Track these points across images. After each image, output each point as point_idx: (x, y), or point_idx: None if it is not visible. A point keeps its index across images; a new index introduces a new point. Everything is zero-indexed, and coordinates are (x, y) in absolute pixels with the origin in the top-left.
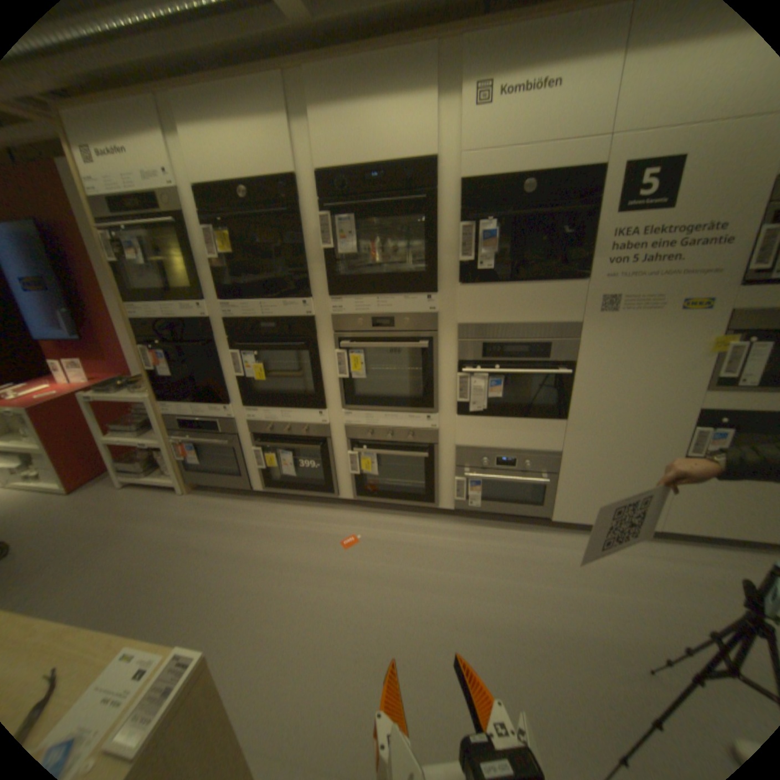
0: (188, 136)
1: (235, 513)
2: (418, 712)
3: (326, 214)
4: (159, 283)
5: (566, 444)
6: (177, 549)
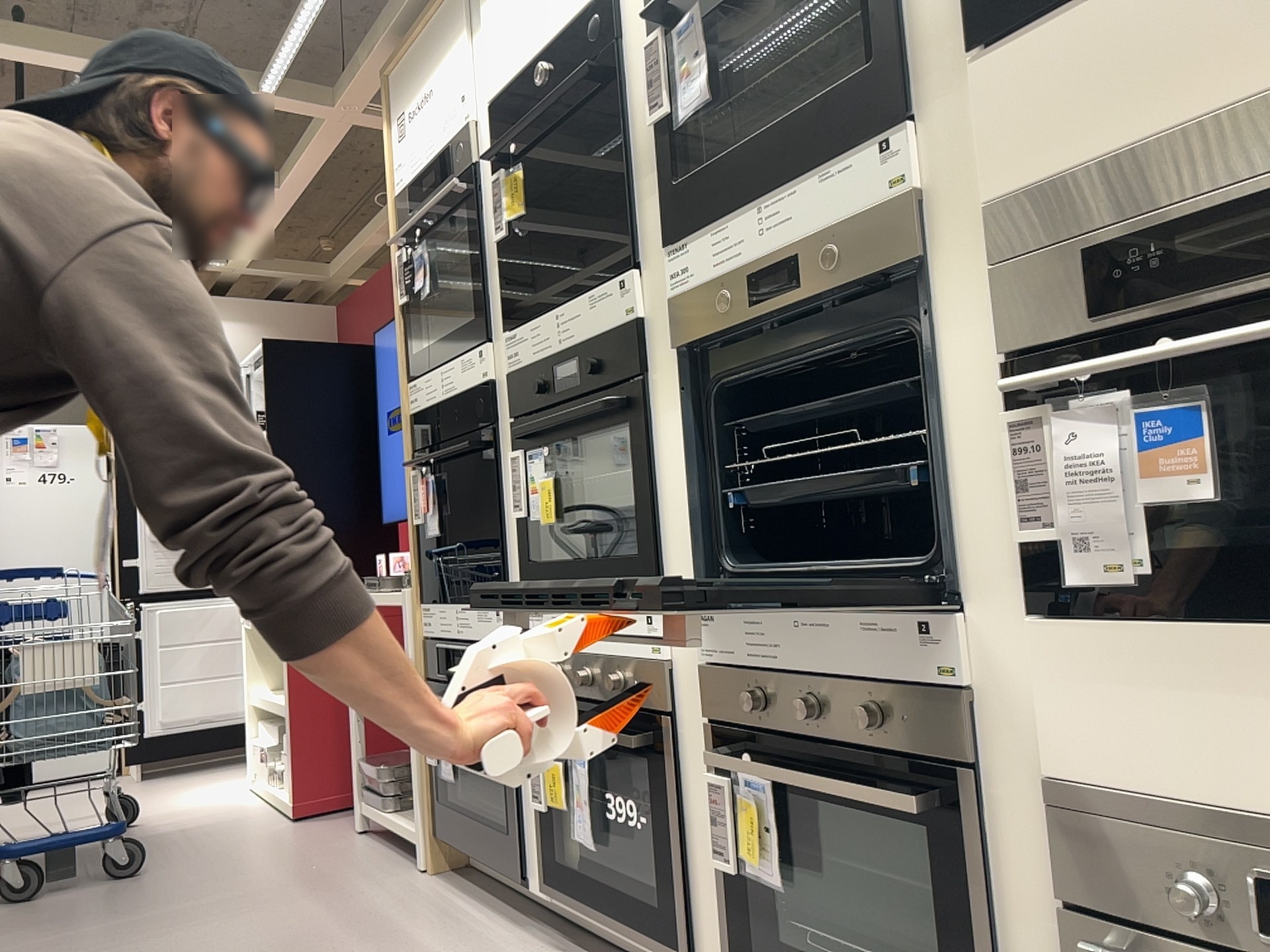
0: (490, 16)
1: (466, 937)
2: None
3: (654, 33)
4: (454, 329)
5: None
6: None
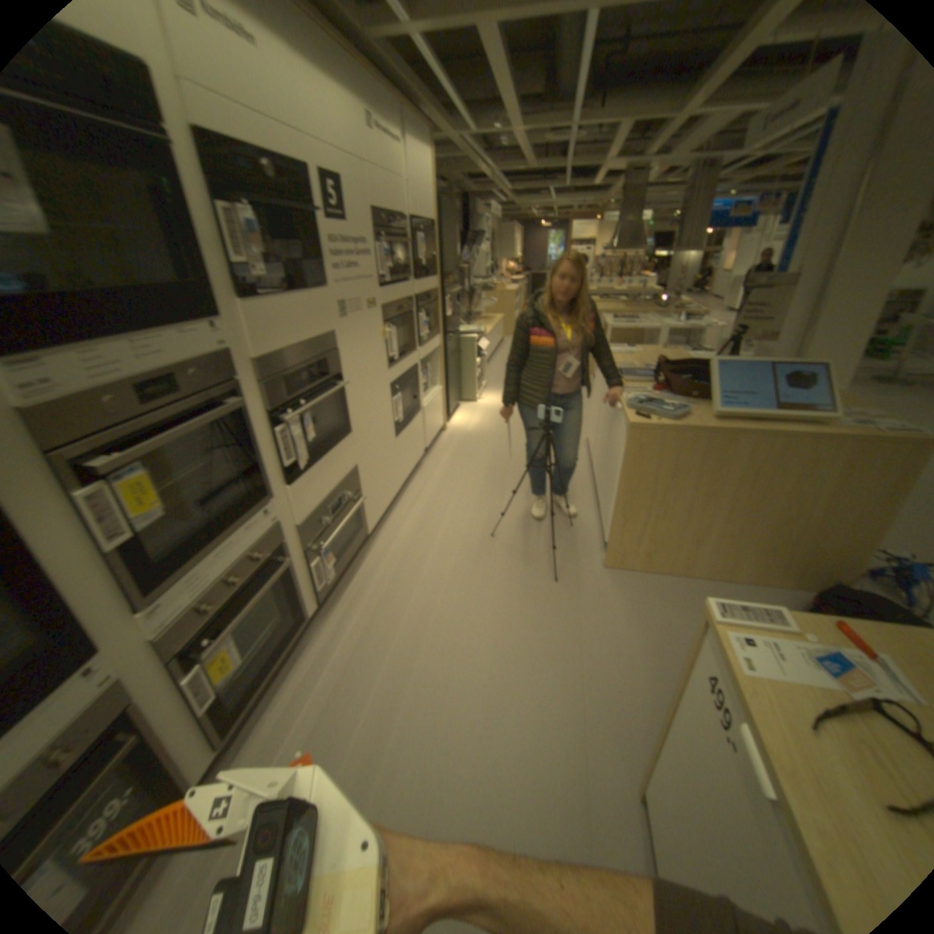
0: None
1: None
2: (525, 677)
3: None
4: None
5: (356, 457)
6: None
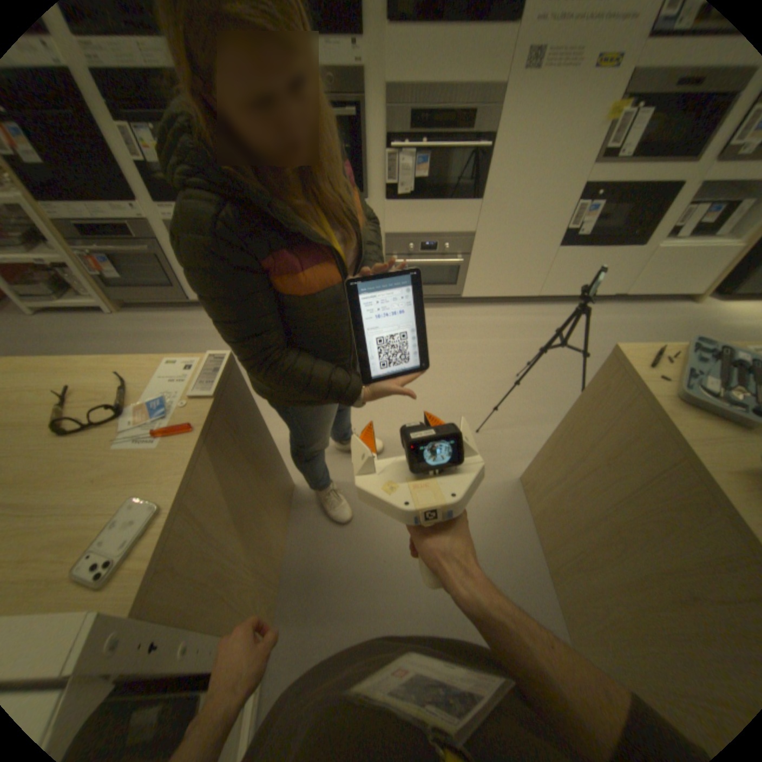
0: None
1: (177, 323)
2: (370, 418)
3: None
4: None
5: (478, 225)
6: None
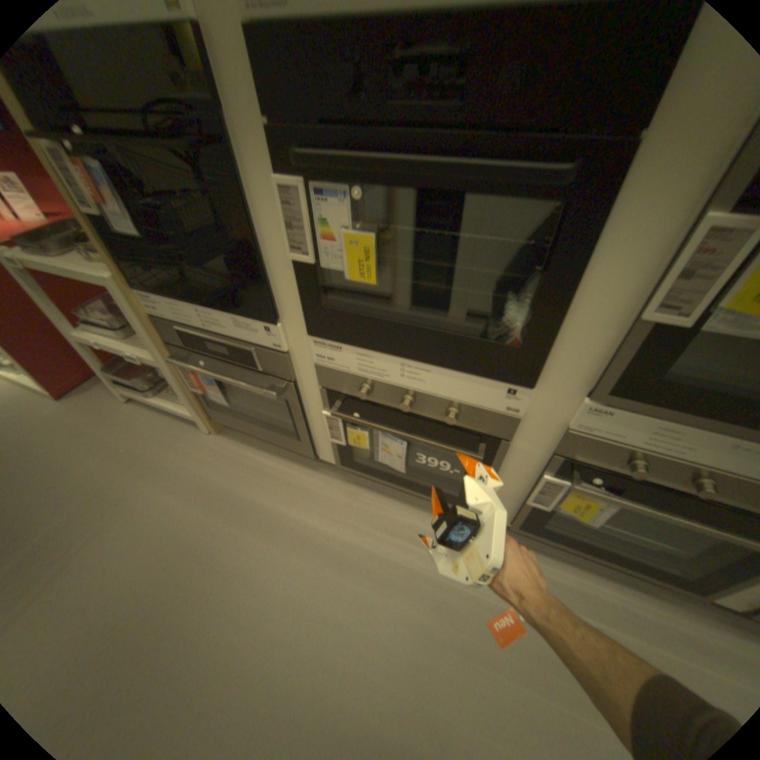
0: None
1: (290, 490)
2: None
3: None
4: None
5: None
6: (199, 556)
